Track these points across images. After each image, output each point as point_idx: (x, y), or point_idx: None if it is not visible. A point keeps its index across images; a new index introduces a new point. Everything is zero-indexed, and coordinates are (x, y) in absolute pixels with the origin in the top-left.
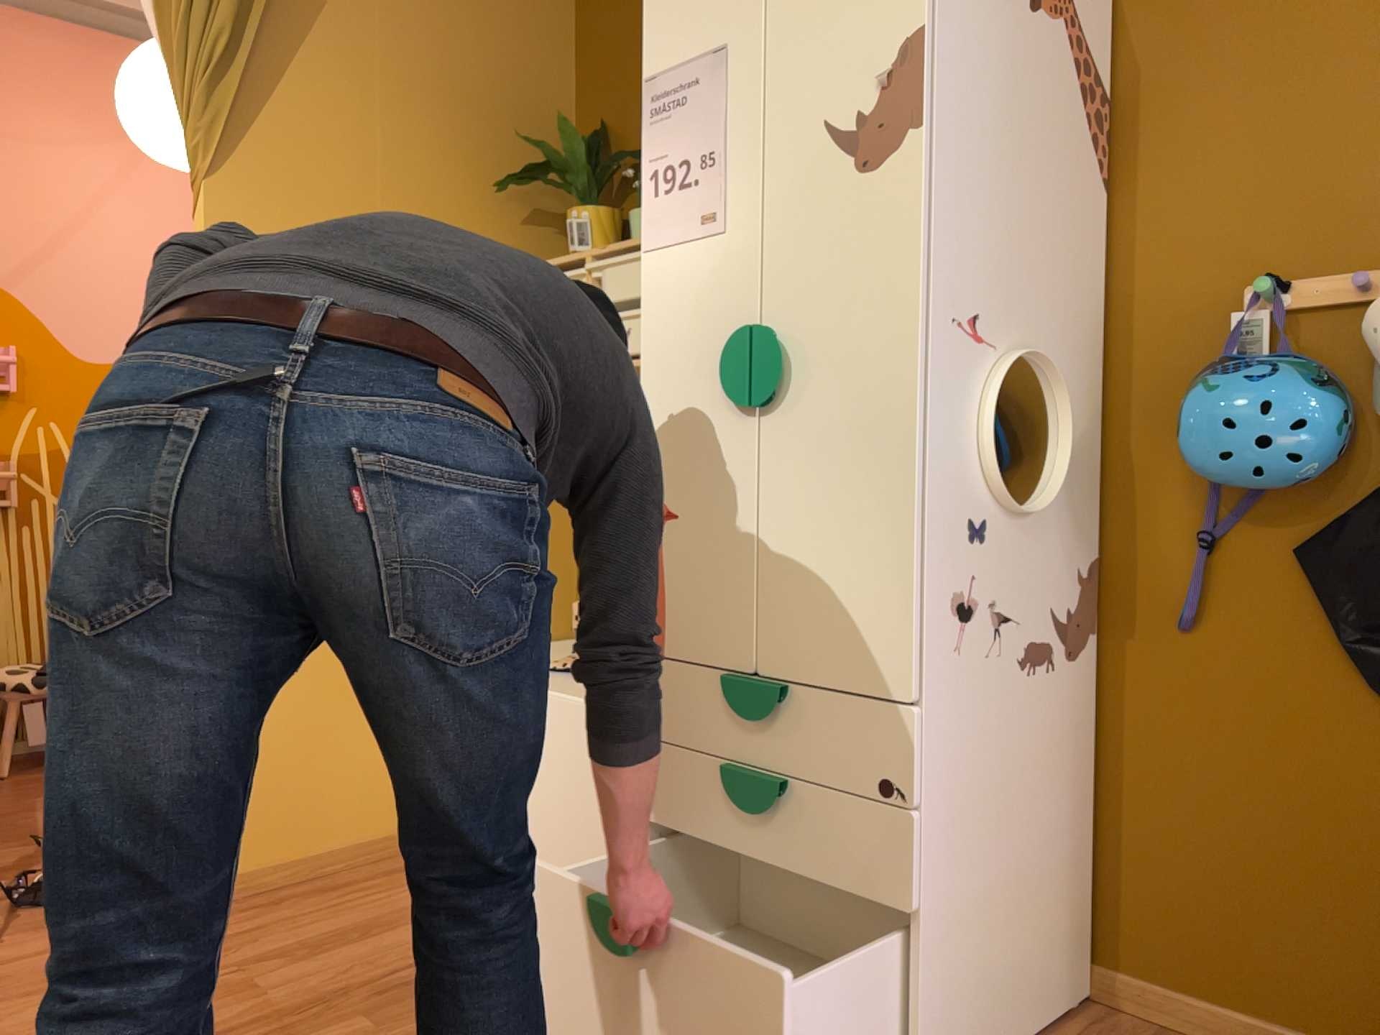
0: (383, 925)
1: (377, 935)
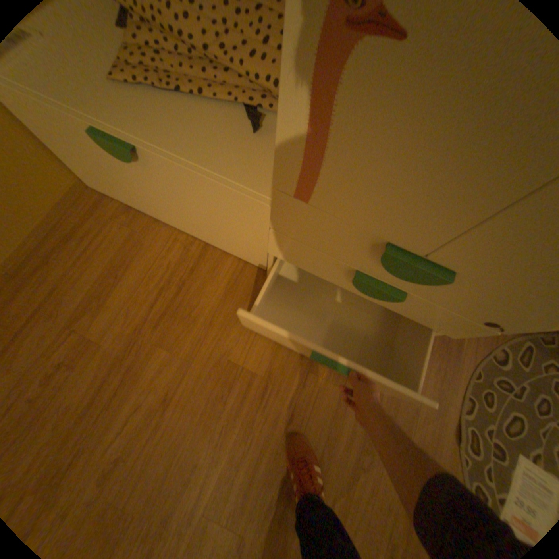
0: (120, 264)
1: (123, 275)
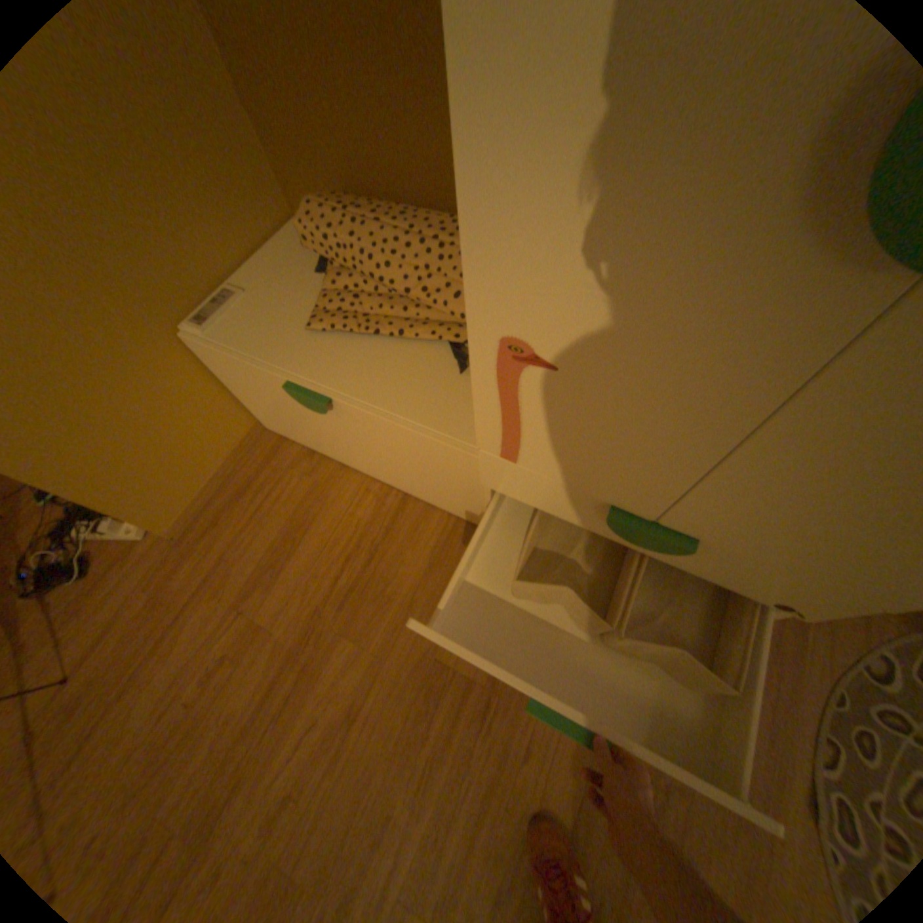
0: (299, 525)
1: (302, 538)
